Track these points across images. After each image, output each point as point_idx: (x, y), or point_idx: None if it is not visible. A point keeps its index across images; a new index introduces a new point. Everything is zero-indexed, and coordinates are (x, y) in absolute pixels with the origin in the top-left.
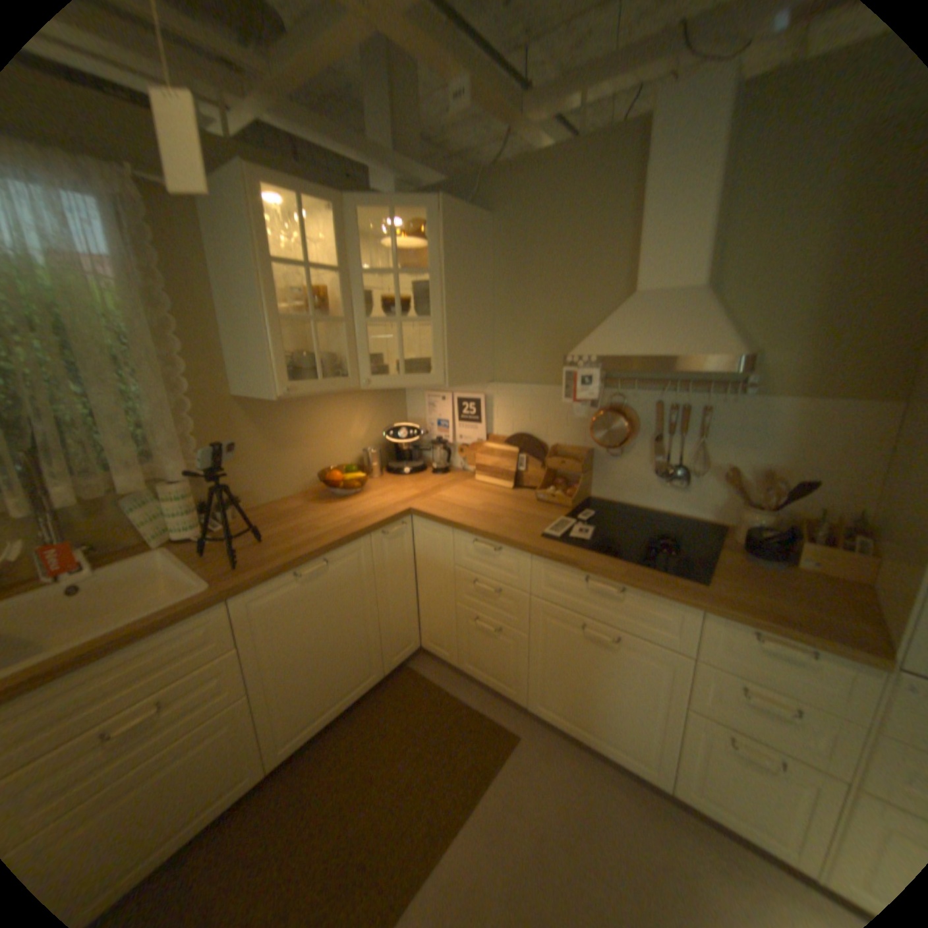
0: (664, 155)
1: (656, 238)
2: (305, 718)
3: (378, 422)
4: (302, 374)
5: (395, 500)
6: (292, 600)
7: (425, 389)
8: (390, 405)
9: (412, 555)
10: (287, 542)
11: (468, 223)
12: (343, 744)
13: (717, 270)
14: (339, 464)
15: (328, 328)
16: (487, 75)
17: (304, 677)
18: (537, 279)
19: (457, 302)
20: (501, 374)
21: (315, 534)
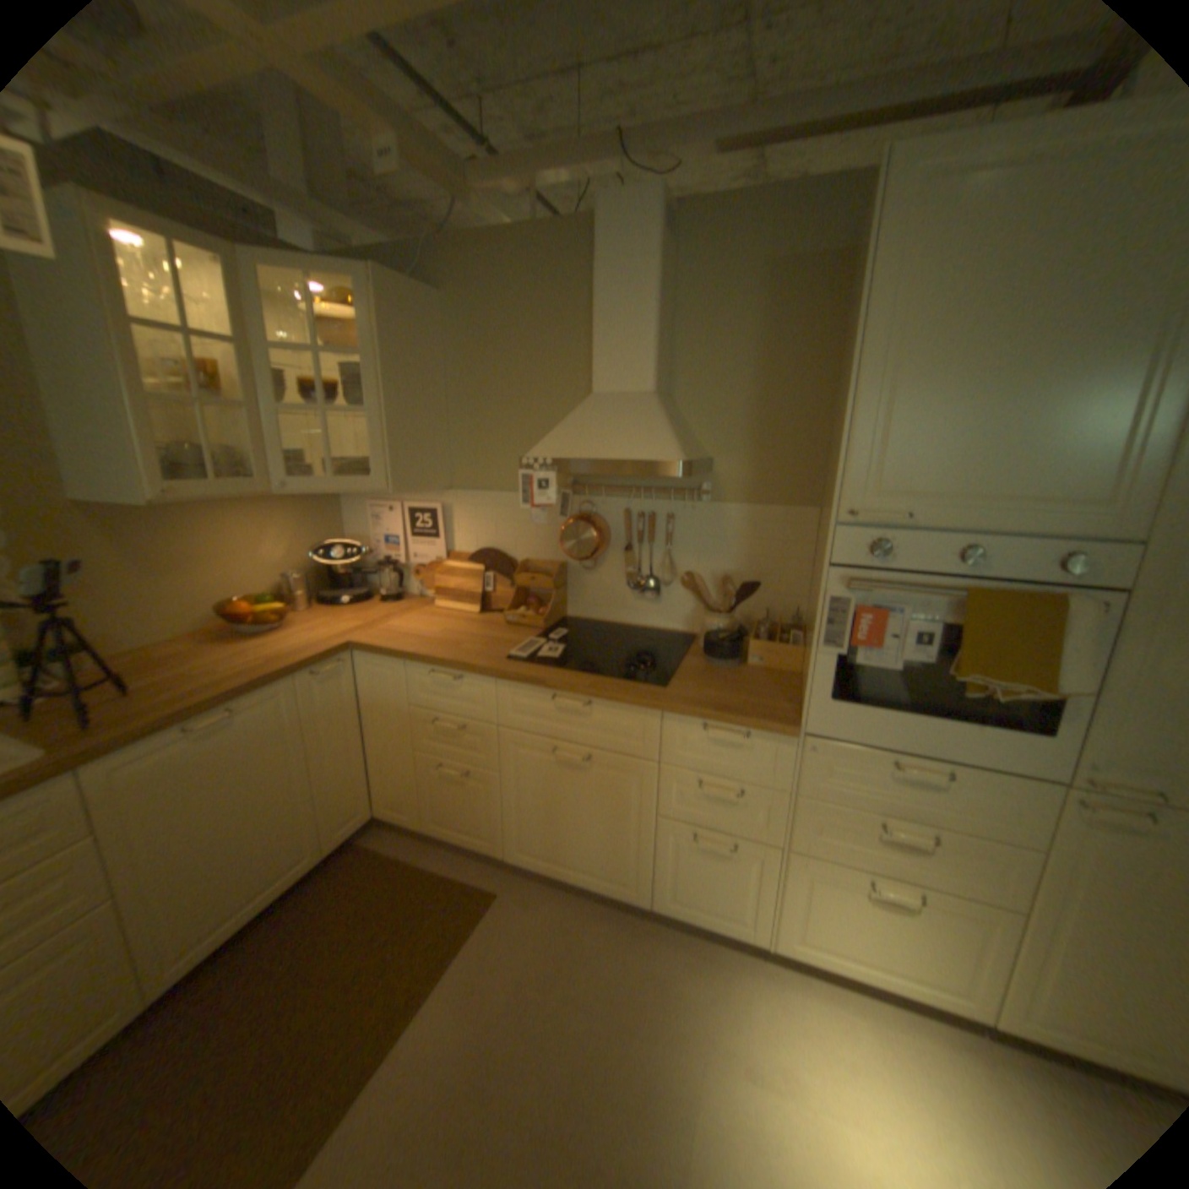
0: (608, 258)
1: (606, 341)
2: (204, 924)
3: (302, 539)
4: (181, 471)
5: (327, 634)
6: (177, 766)
7: (365, 497)
8: (319, 517)
9: (353, 701)
10: (167, 693)
11: (408, 299)
12: (264, 952)
13: (668, 378)
14: (245, 594)
15: (220, 413)
16: (420, 136)
17: (201, 868)
18: (495, 372)
19: (398, 391)
20: (460, 479)
21: (210, 680)
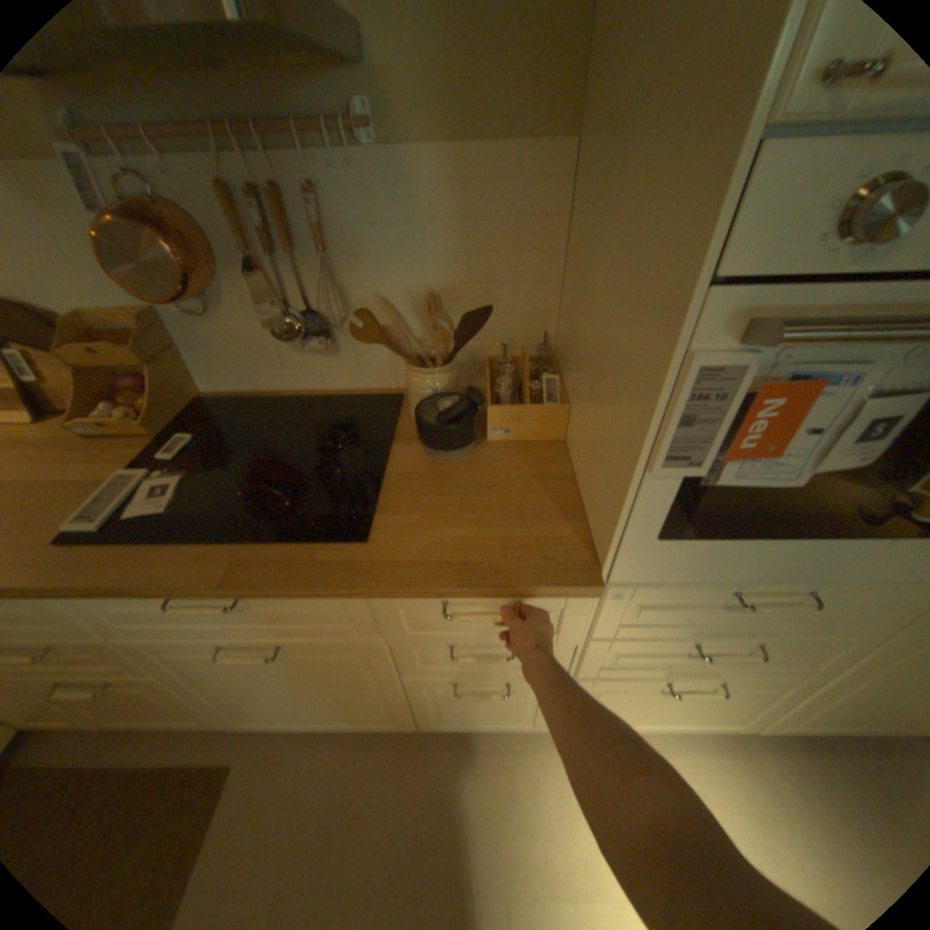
0: None
1: None
2: None
3: None
4: None
5: None
6: None
7: None
8: None
9: None
10: None
11: None
12: None
13: None
14: None
15: None
16: None
17: None
18: None
19: None
20: None
21: None
